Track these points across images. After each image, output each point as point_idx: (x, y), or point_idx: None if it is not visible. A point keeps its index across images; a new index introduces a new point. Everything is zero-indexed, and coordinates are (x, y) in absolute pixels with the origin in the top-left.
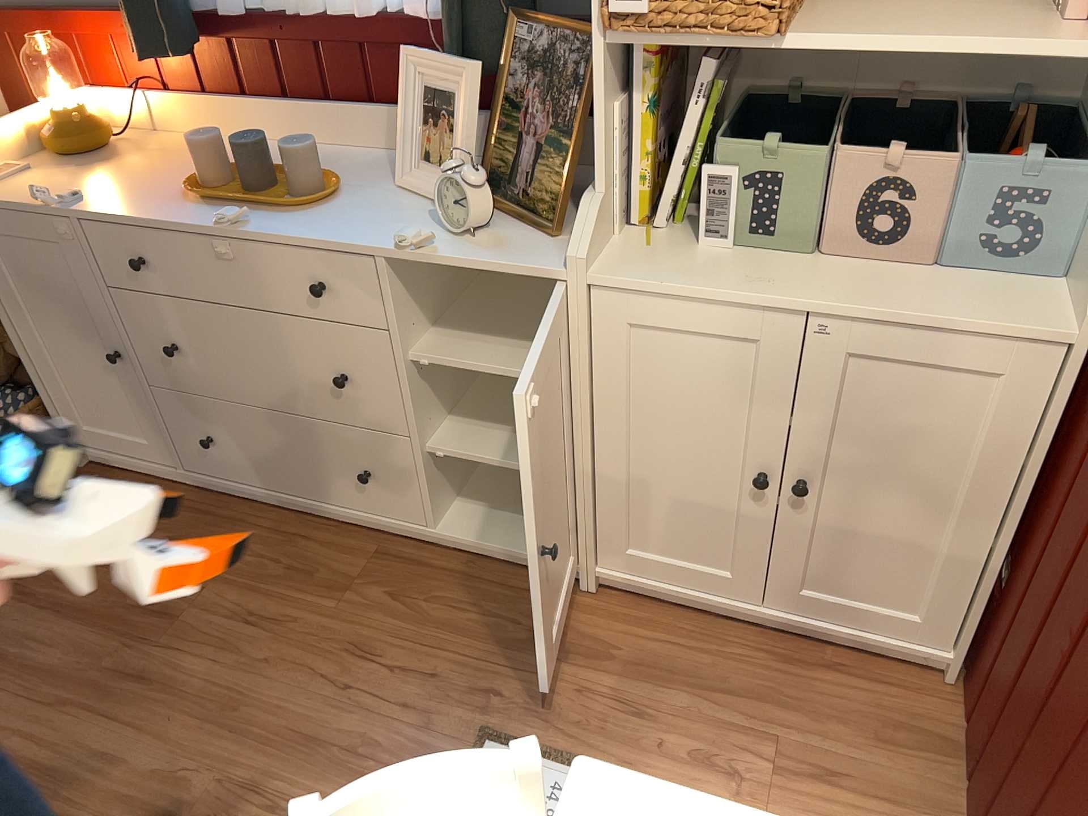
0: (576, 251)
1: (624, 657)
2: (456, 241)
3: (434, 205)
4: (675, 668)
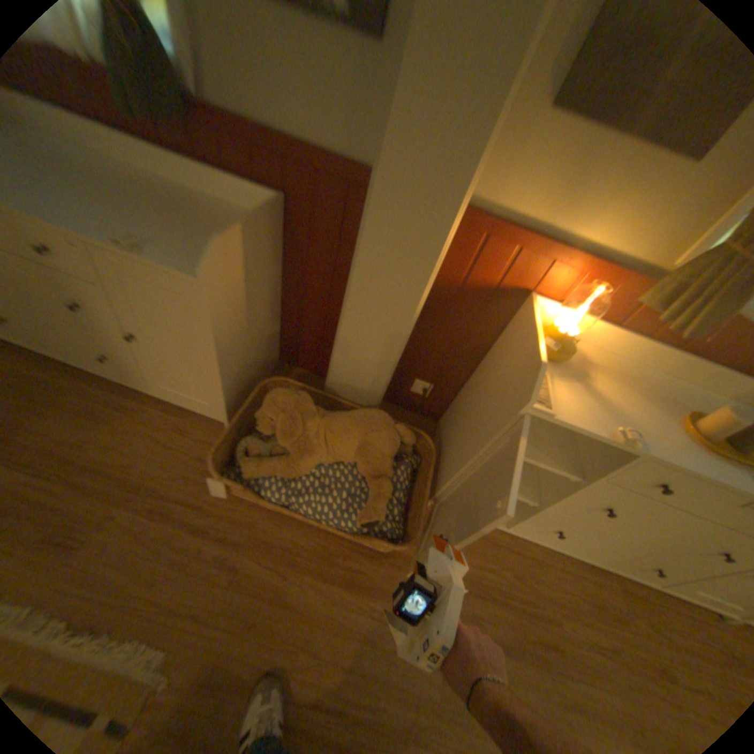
0: None
1: None
2: None
3: None
4: None
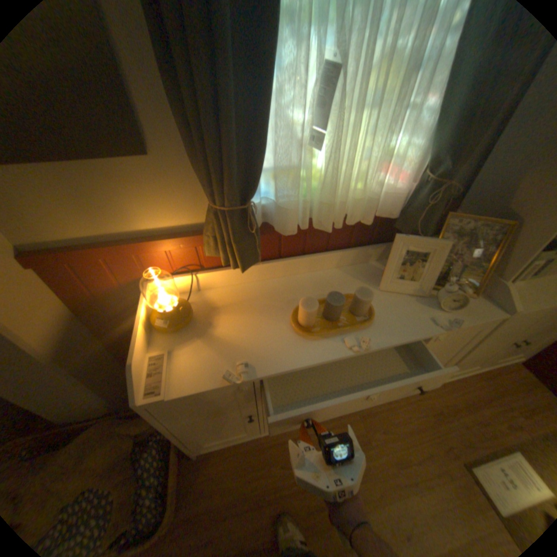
0: (516, 308)
1: (463, 409)
2: (455, 315)
3: (408, 295)
4: (476, 403)
